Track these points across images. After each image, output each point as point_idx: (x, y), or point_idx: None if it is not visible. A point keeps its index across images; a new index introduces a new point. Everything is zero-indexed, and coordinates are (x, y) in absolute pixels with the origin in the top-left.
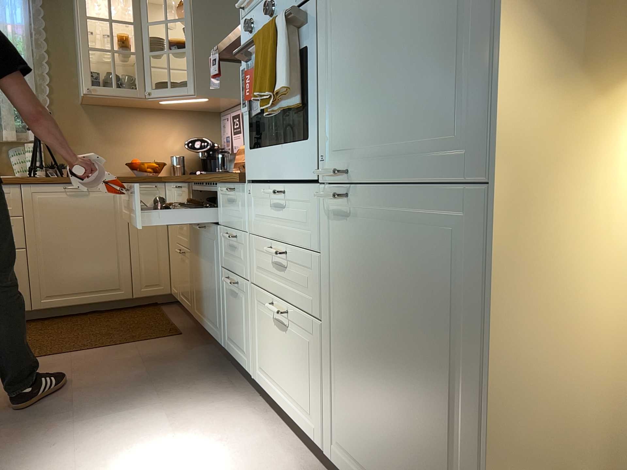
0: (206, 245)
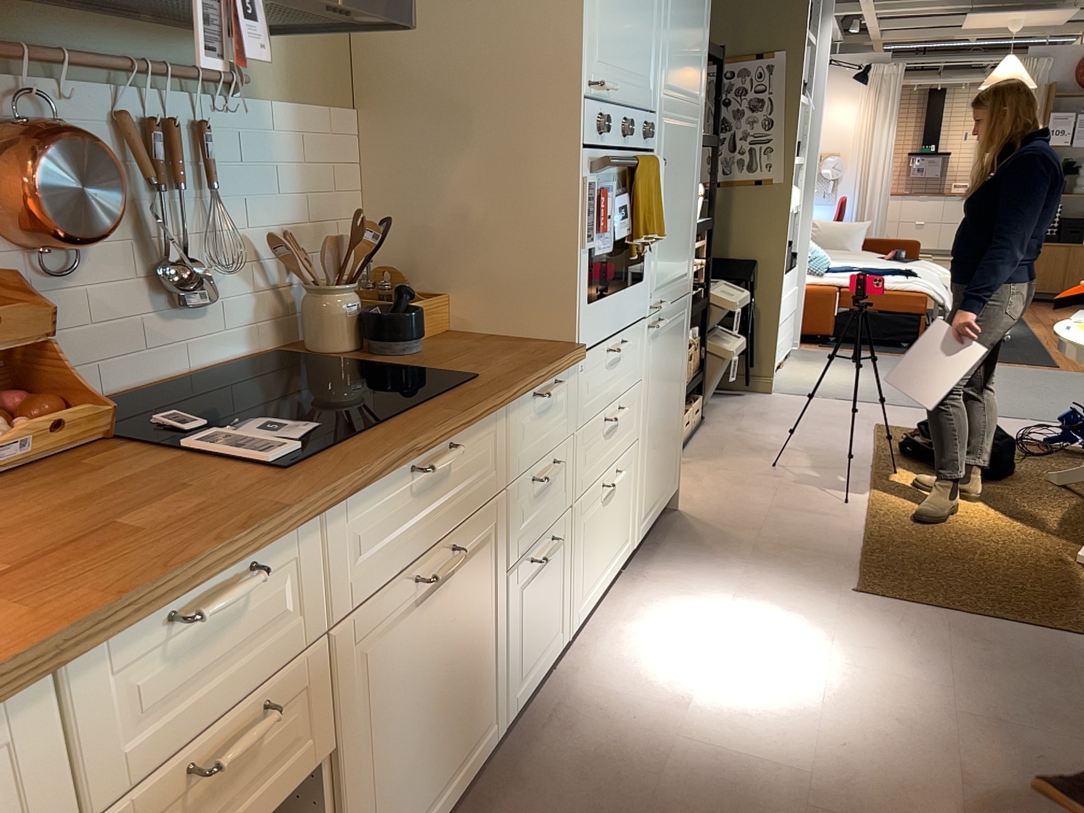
0: (449, 595)
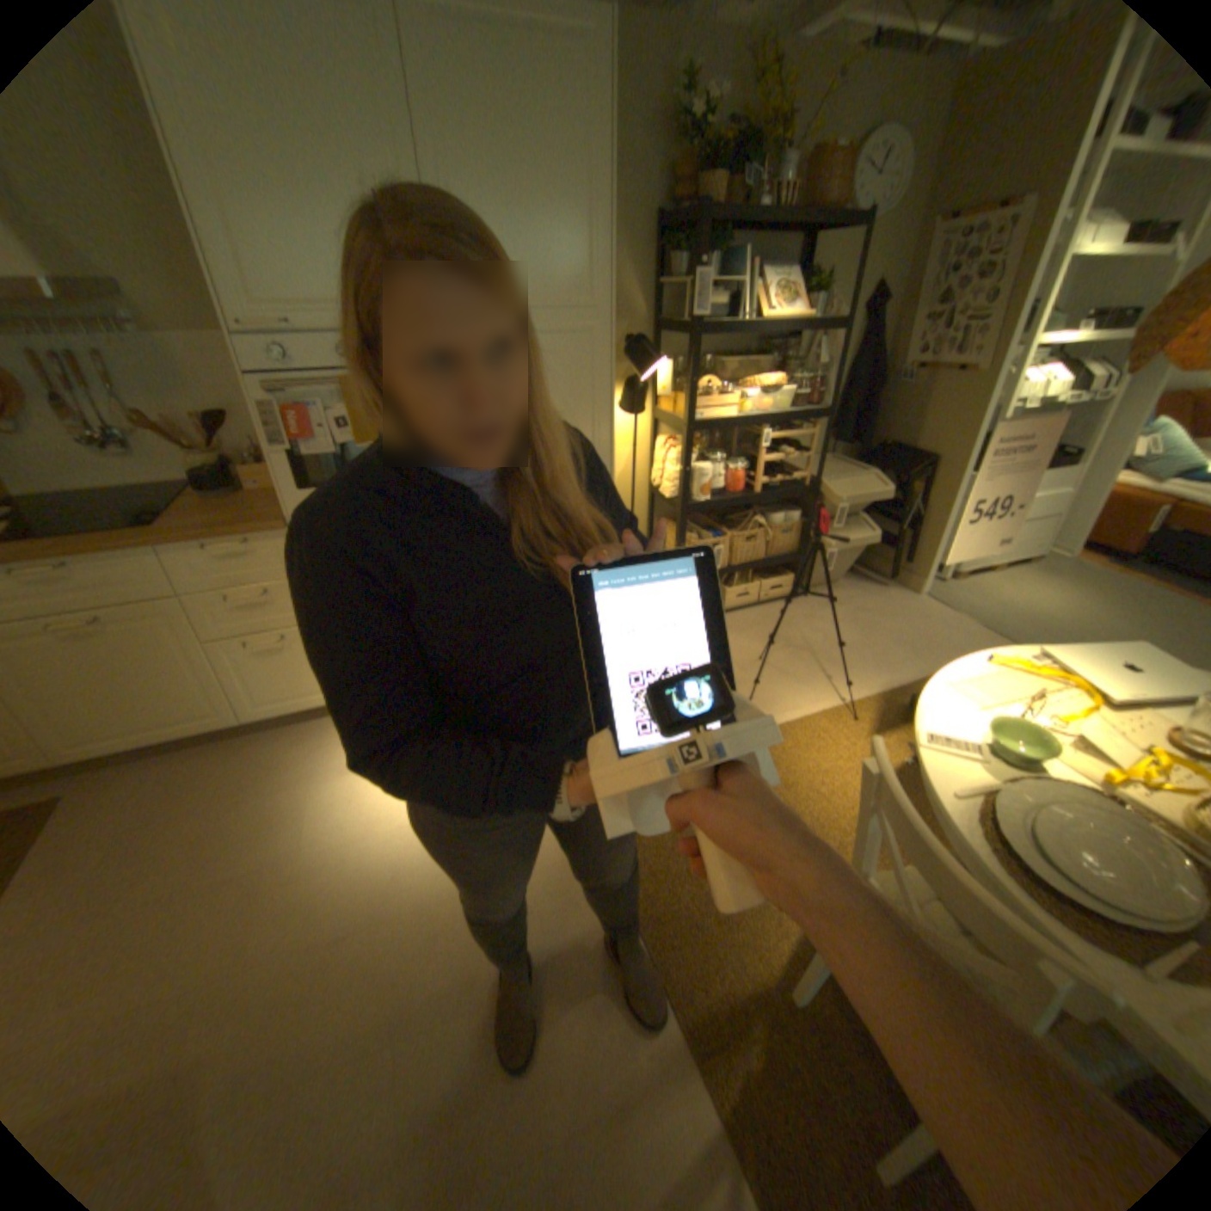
0: (107, 641)
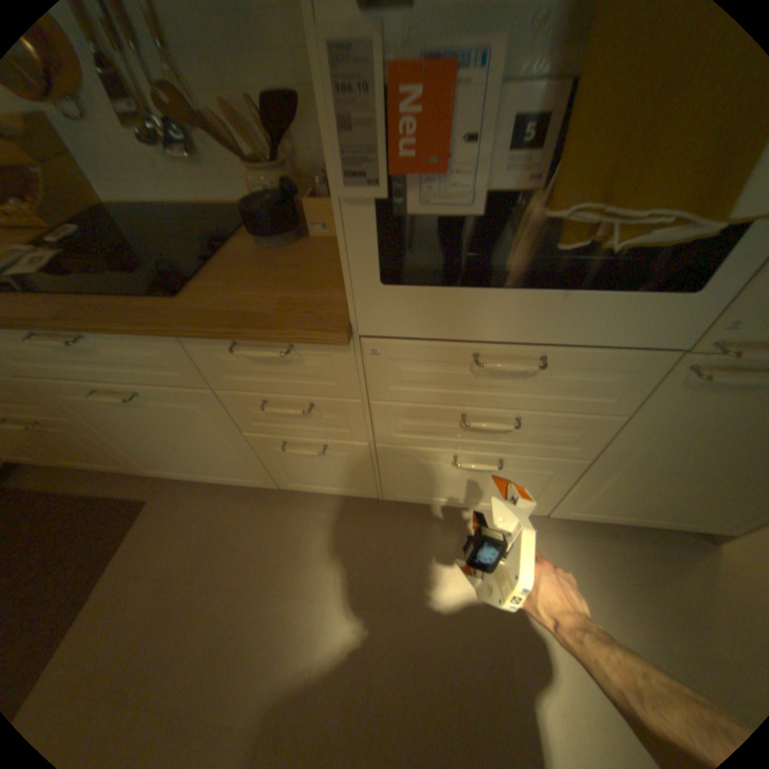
0: (154, 412)
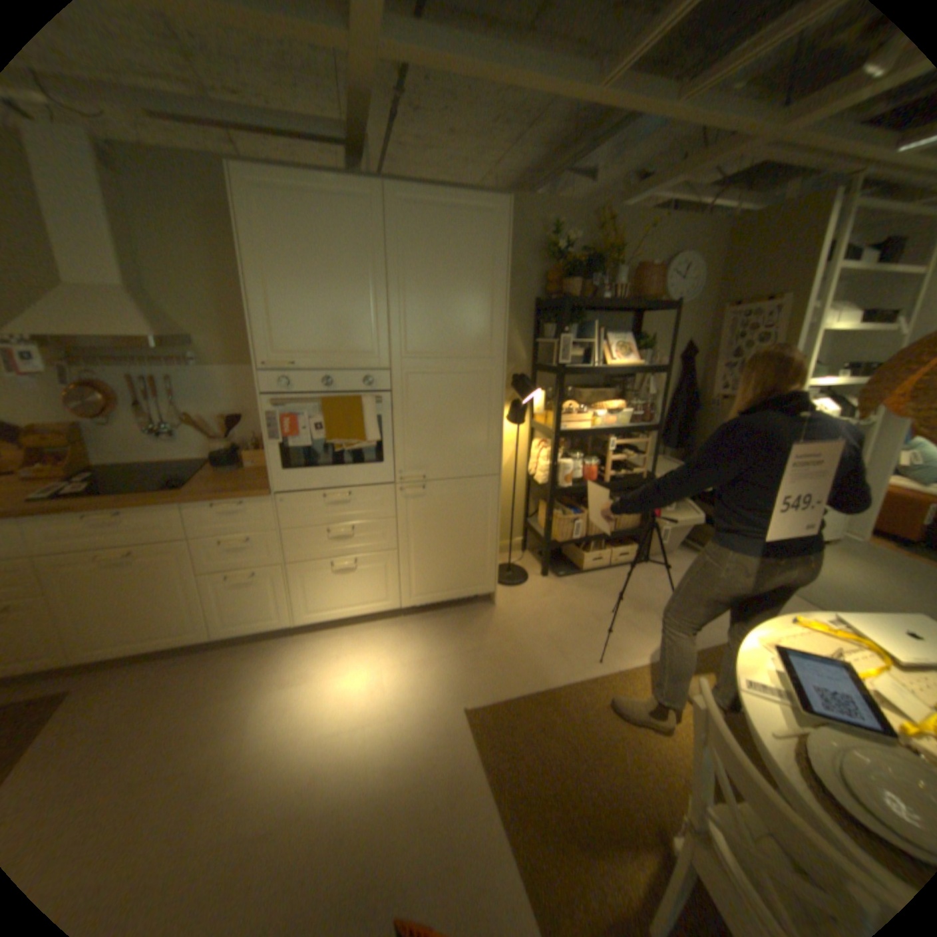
0: (131, 572)
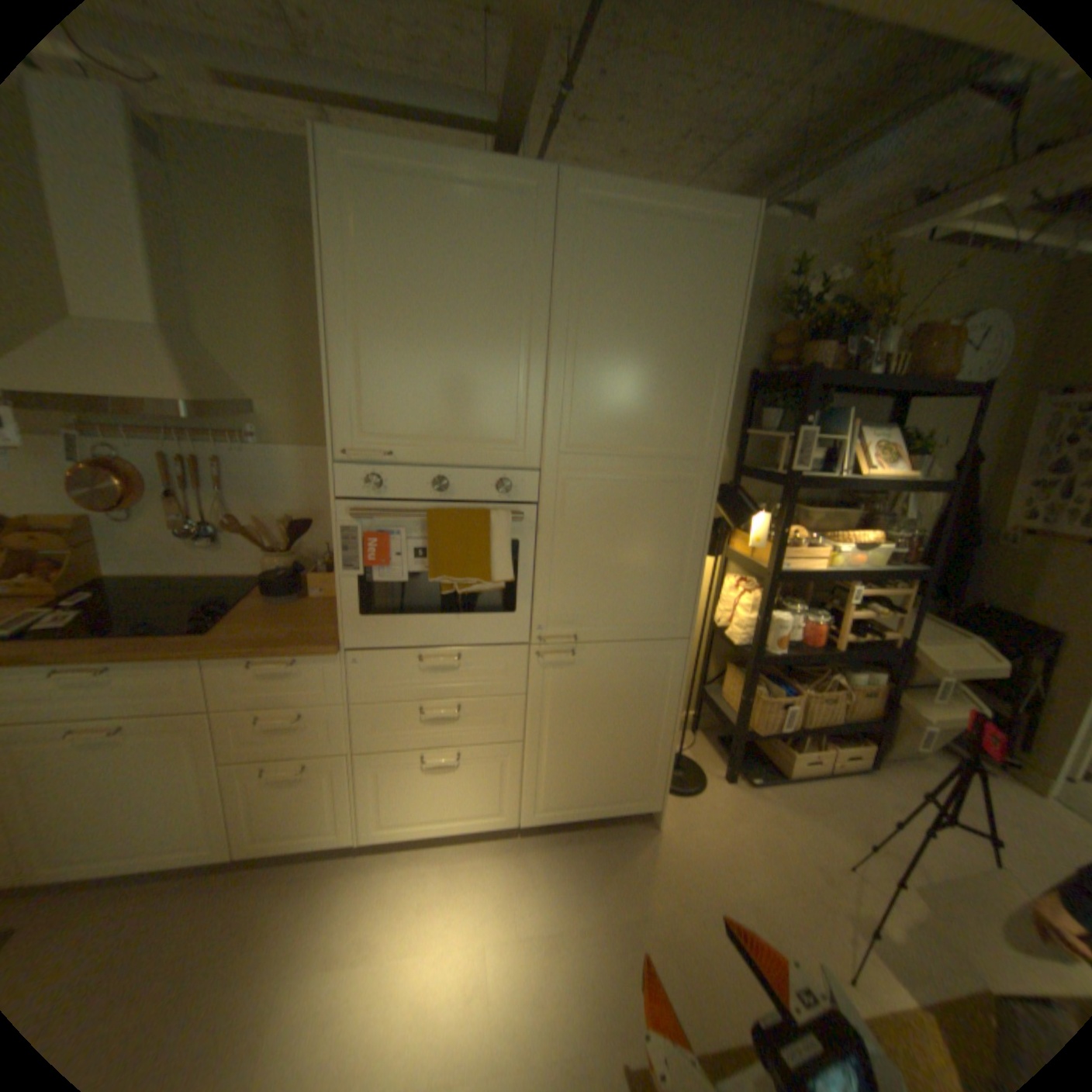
0: (124, 753)
